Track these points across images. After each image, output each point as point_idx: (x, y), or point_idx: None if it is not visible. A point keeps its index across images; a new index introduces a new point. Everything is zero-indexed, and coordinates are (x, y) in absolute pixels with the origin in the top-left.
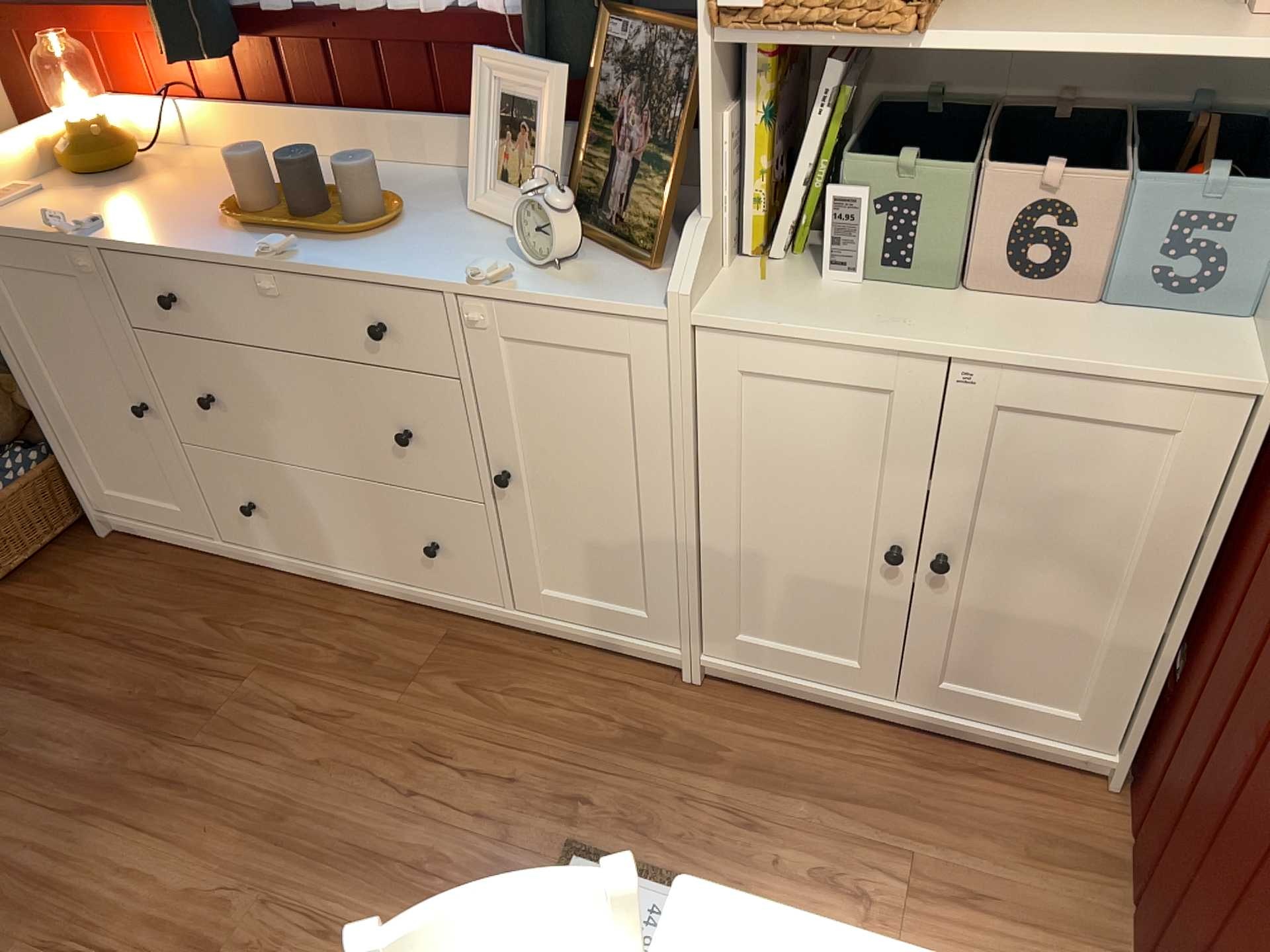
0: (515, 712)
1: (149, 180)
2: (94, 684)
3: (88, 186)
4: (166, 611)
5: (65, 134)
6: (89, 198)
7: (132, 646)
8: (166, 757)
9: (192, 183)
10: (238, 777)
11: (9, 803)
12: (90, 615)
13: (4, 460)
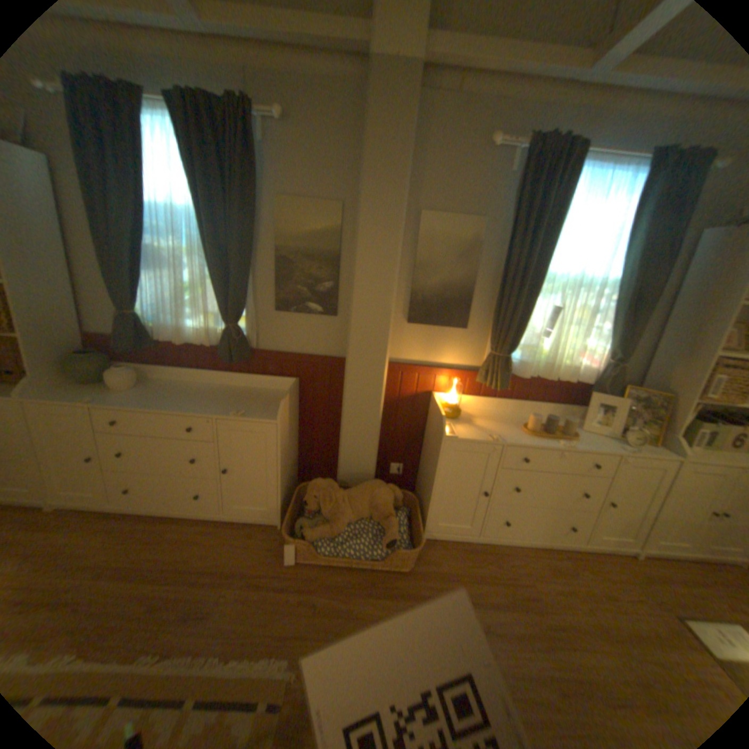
0: (613, 580)
1: (472, 420)
2: (492, 601)
3: (459, 423)
4: (479, 567)
5: (446, 407)
6: (470, 427)
7: (485, 583)
8: (548, 622)
9: (488, 422)
10: (576, 623)
11: (524, 655)
12: (456, 574)
13: (398, 517)
